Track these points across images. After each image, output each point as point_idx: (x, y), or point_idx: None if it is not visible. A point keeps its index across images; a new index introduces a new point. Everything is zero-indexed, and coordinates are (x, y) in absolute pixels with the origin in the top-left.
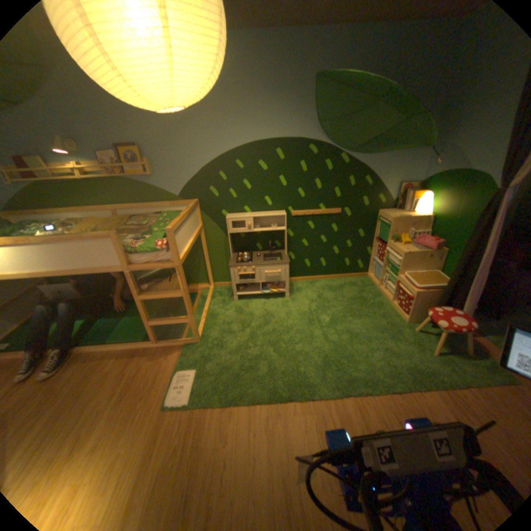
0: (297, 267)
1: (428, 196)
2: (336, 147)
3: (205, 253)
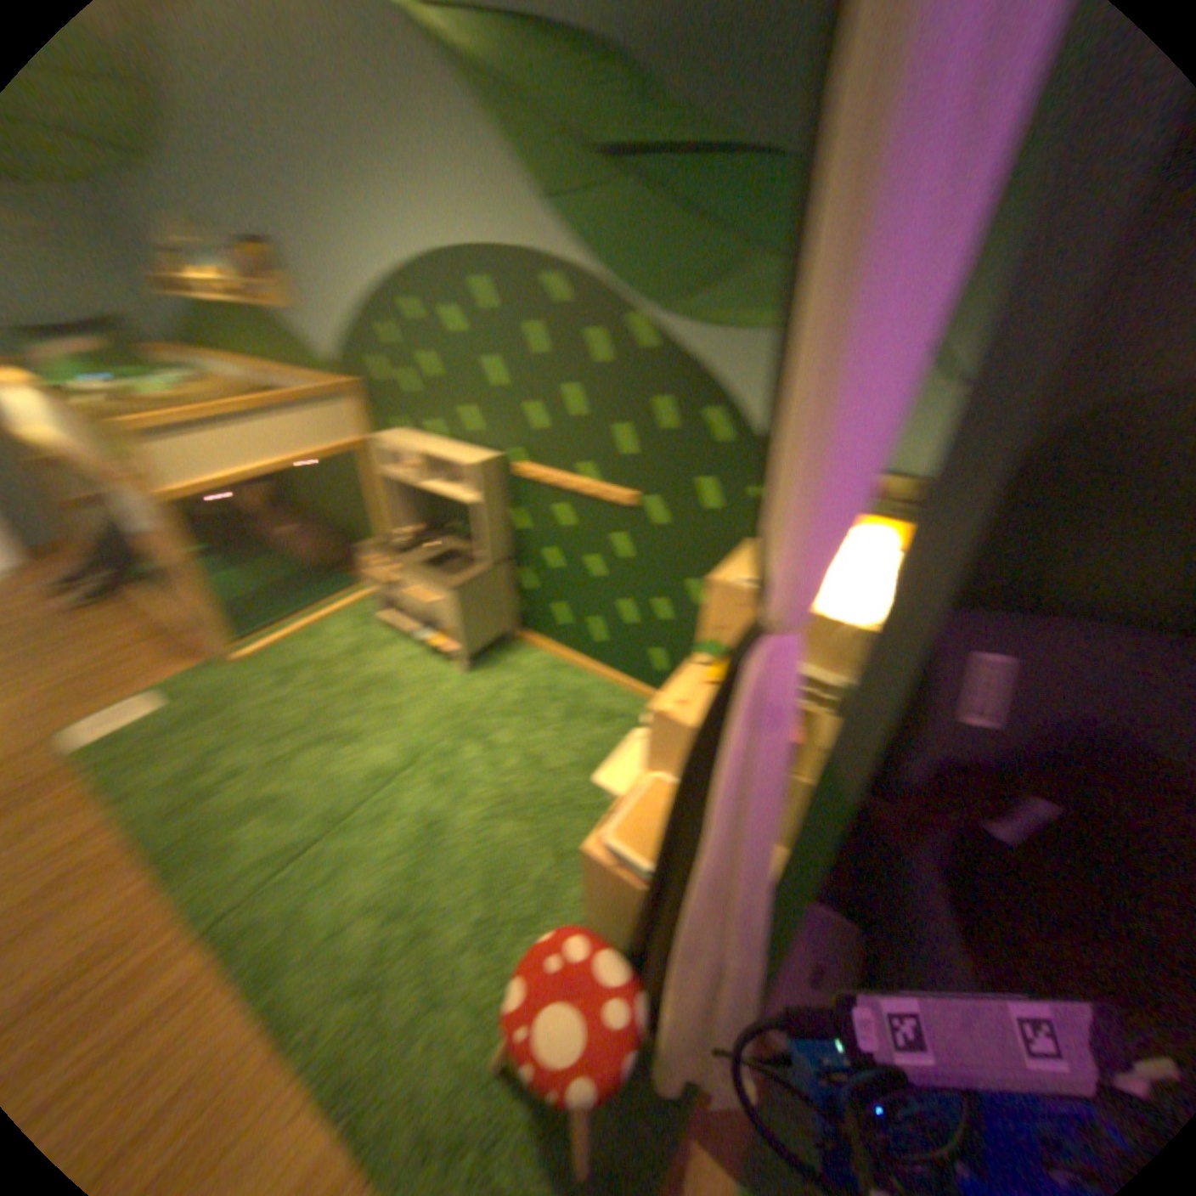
0: (539, 616)
1: (864, 546)
2: (613, 288)
3: (371, 506)
